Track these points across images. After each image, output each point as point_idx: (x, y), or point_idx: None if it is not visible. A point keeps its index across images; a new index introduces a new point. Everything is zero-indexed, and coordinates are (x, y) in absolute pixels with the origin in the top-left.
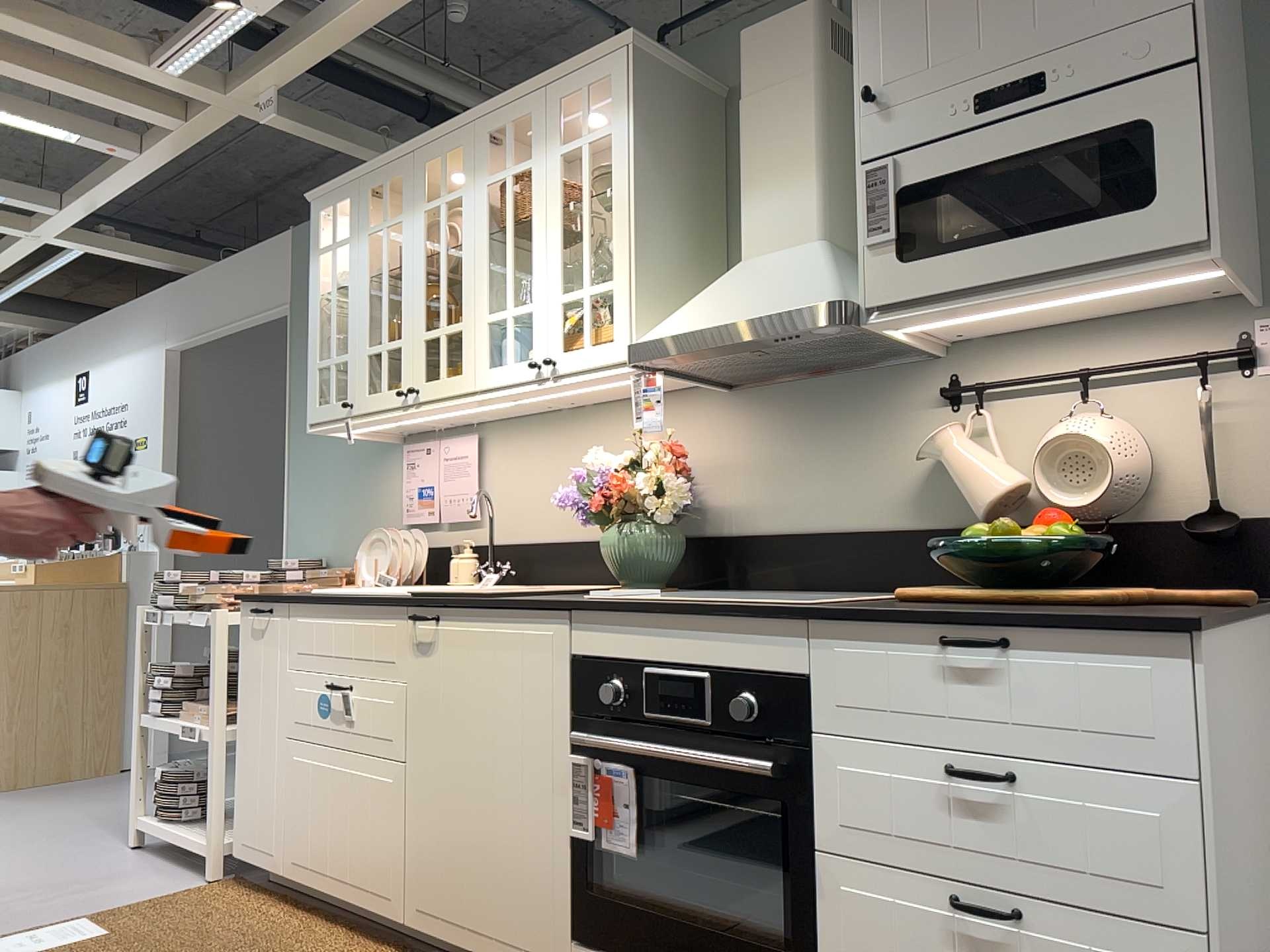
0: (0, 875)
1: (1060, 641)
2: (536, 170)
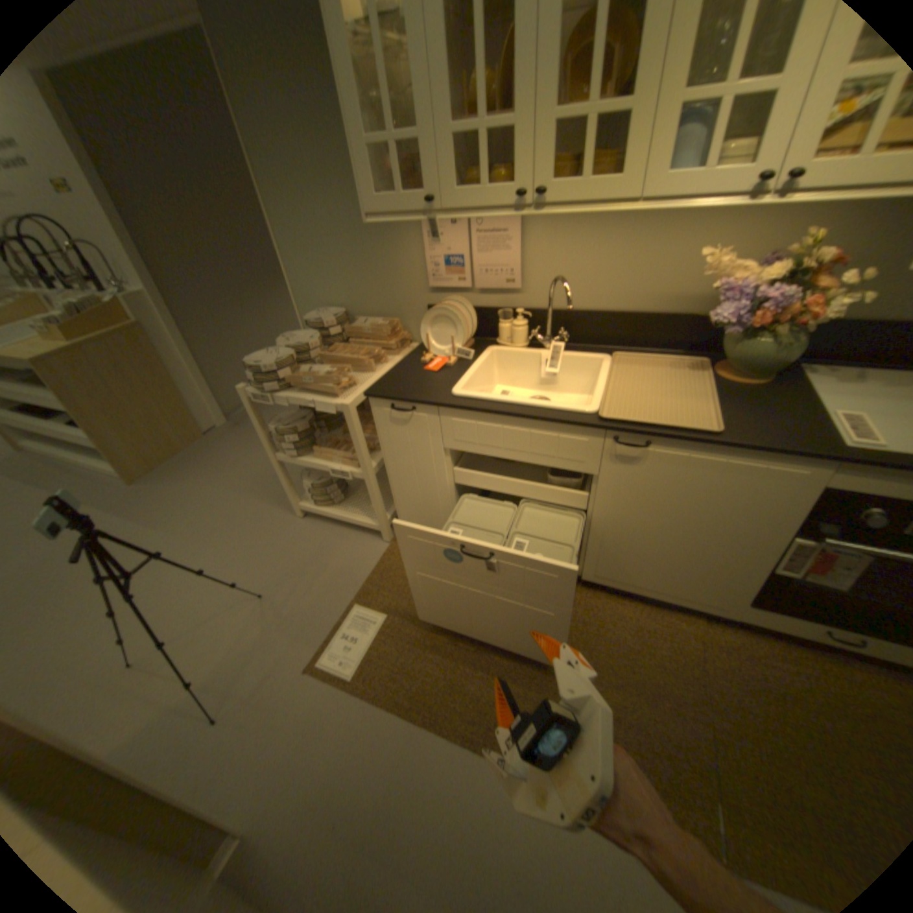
0: (246, 572)
1: None
2: None
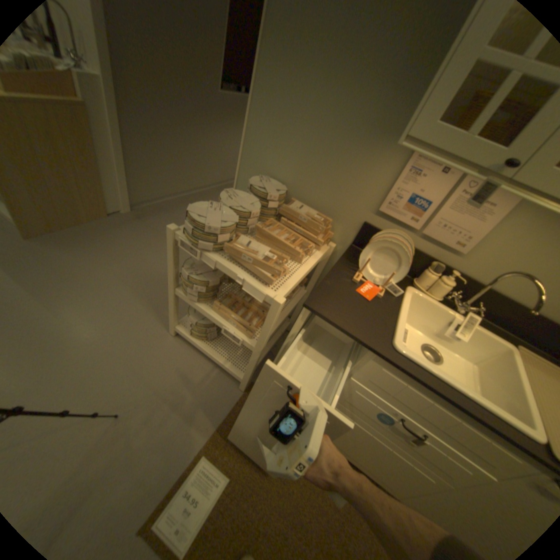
0: (110, 378)
1: None
2: None
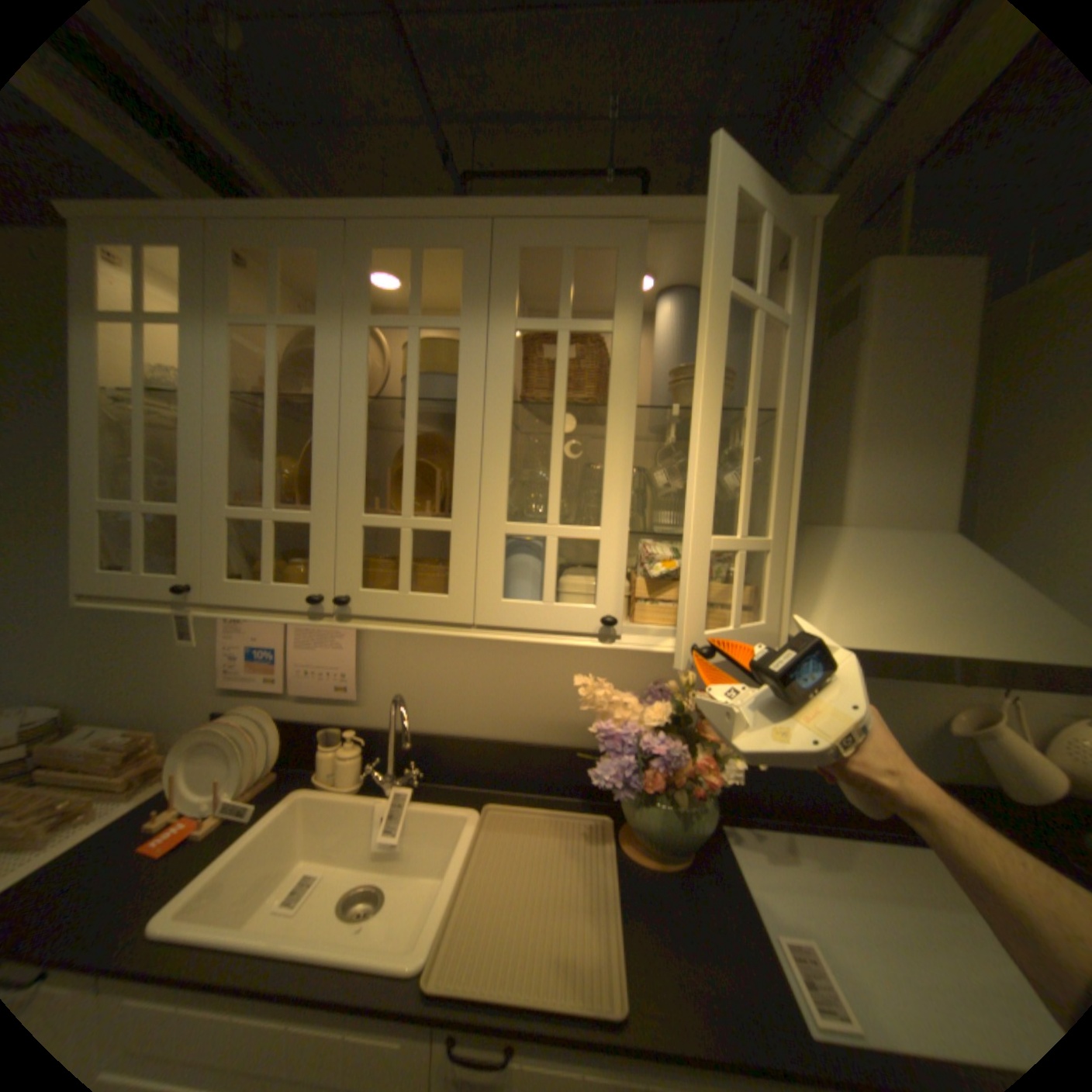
0: None
1: None
2: (623, 337)
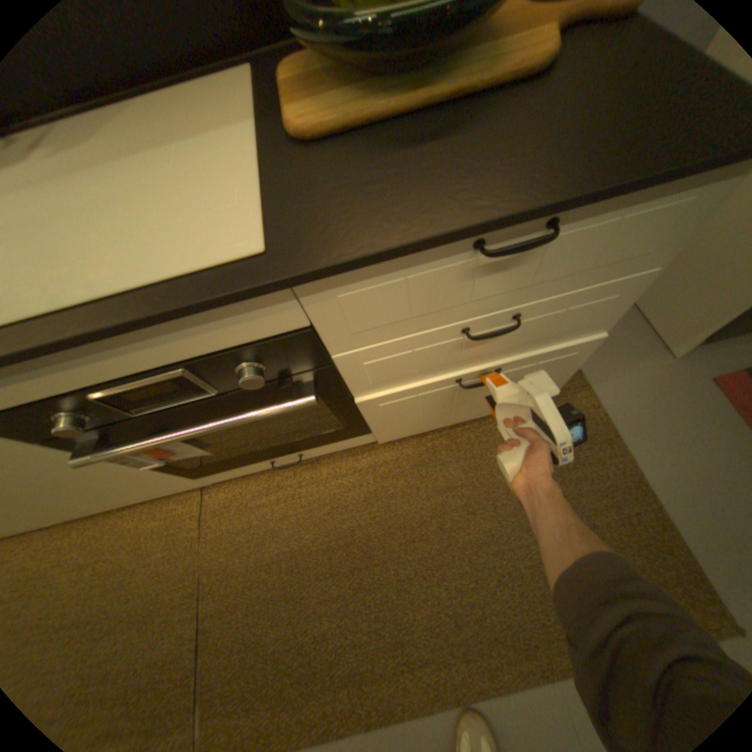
0: None
1: (614, 200)
2: None
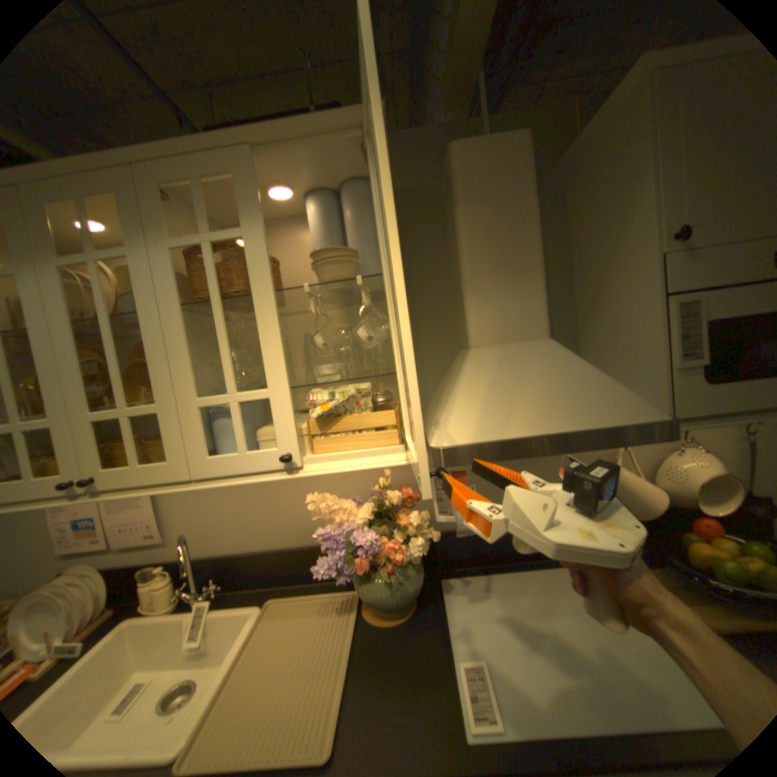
0: None
1: None
2: (250, 239)
